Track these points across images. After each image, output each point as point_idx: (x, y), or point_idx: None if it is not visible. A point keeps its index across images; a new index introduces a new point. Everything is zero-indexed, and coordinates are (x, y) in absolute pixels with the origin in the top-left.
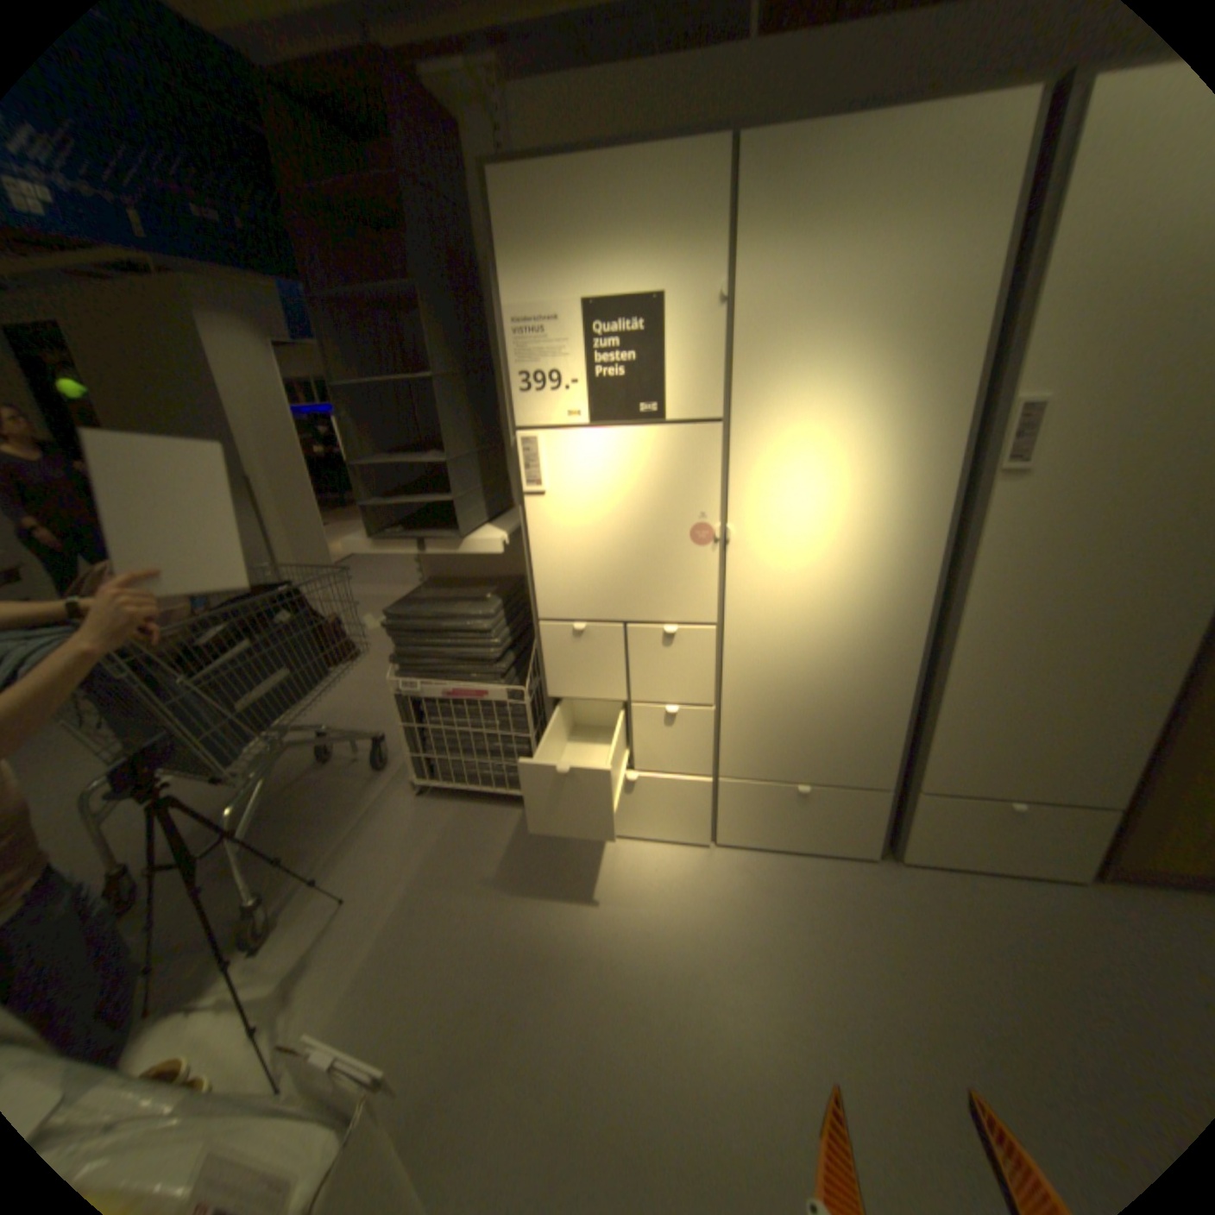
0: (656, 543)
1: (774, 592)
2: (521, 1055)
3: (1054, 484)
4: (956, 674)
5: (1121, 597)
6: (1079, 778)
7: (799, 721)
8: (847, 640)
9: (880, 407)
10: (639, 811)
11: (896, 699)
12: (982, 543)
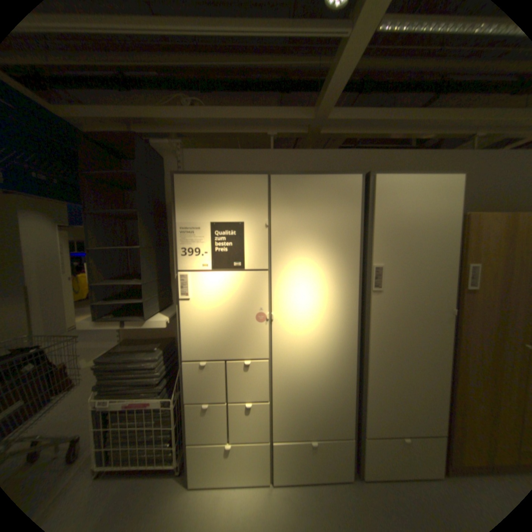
0: (241, 321)
1: (293, 342)
2: None
3: (391, 296)
4: (371, 376)
5: (423, 339)
6: (427, 423)
7: (309, 405)
8: (326, 363)
9: (327, 266)
10: (231, 469)
11: (349, 391)
12: (371, 319)
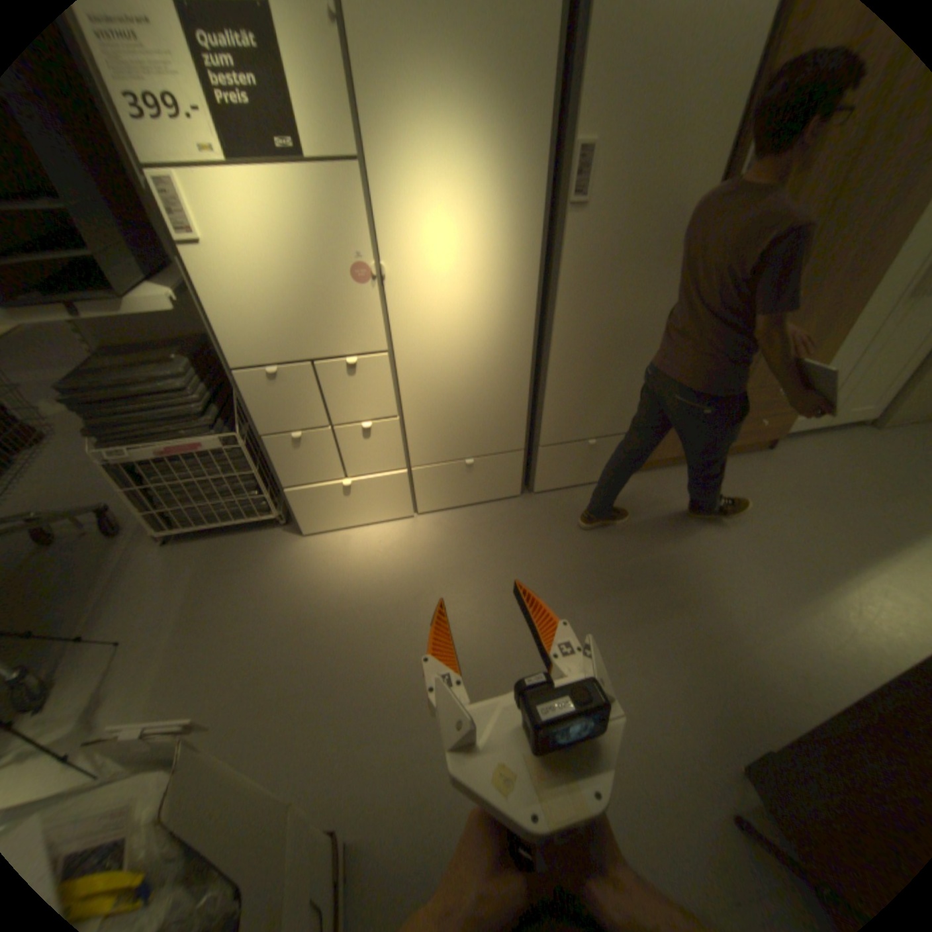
0: (323, 285)
1: (428, 318)
2: (309, 683)
3: (602, 214)
4: (553, 363)
5: (639, 296)
6: (620, 417)
7: (460, 415)
8: (484, 349)
9: (485, 147)
10: (359, 506)
11: (519, 388)
12: (562, 264)
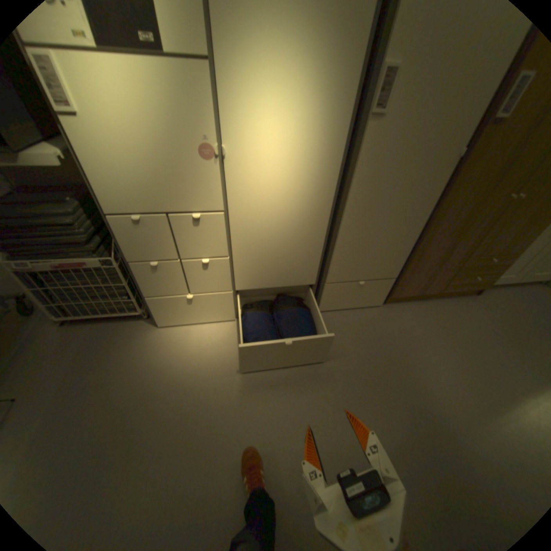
0: (177, 158)
1: (255, 190)
2: (146, 445)
3: (394, 124)
4: (342, 229)
5: (411, 187)
6: (383, 268)
7: (273, 259)
8: (294, 216)
9: (311, 60)
10: (198, 312)
11: (316, 244)
12: (359, 159)
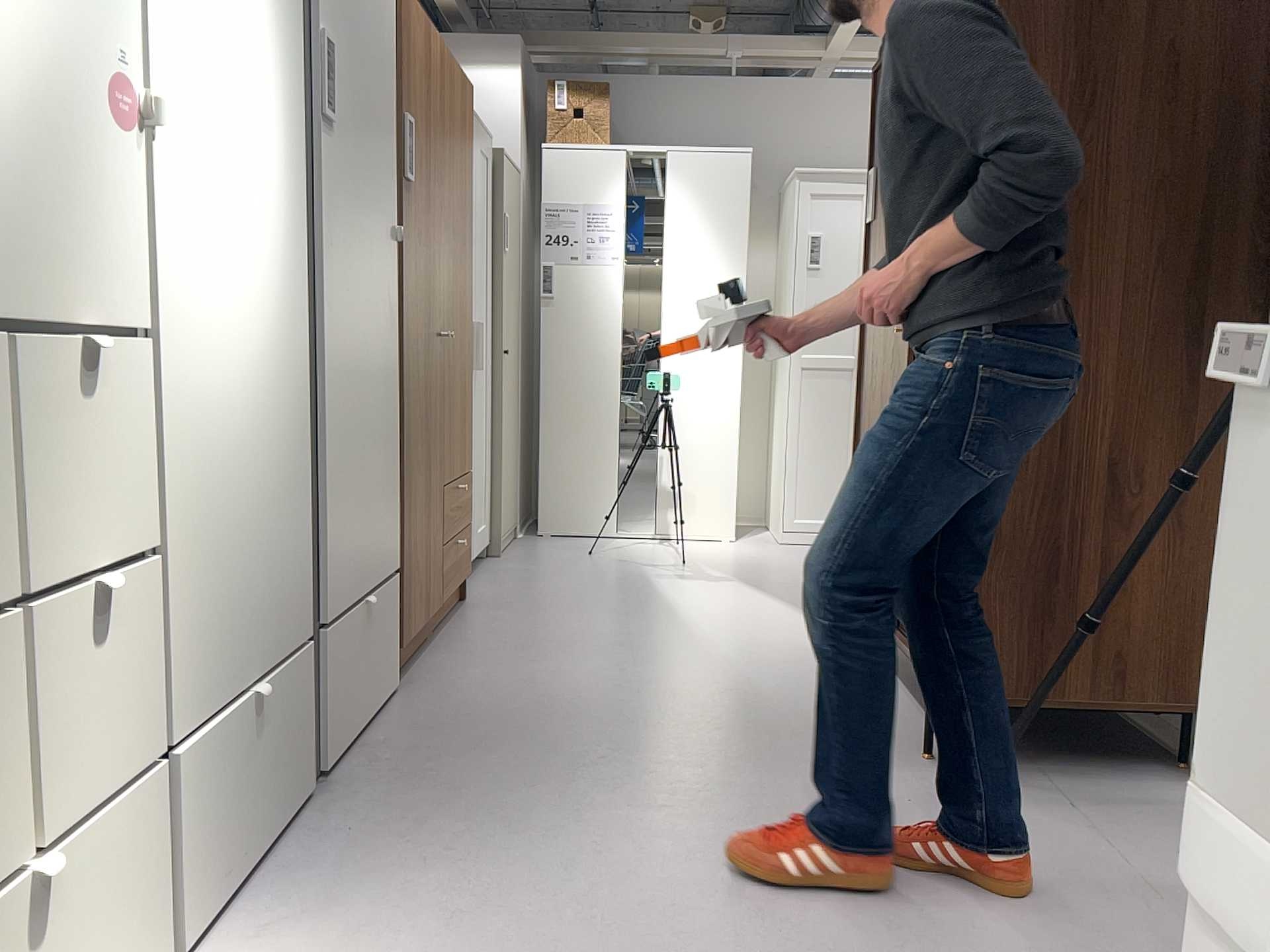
0: (44, 88)
1: (197, 259)
2: None
3: (339, 149)
4: (324, 409)
5: (372, 299)
6: (381, 539)
7: (236, 542)
8: (260, 360)
9: None
10: None
11: (297, 465)
12: (317, 212)
